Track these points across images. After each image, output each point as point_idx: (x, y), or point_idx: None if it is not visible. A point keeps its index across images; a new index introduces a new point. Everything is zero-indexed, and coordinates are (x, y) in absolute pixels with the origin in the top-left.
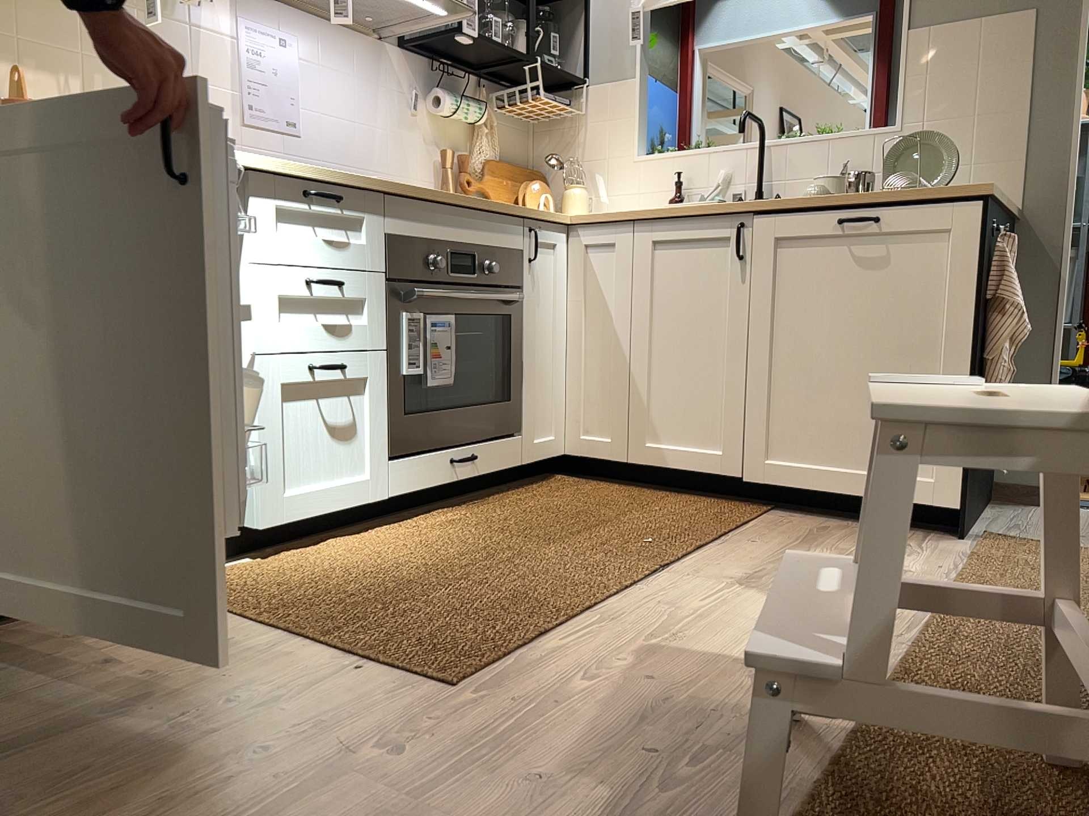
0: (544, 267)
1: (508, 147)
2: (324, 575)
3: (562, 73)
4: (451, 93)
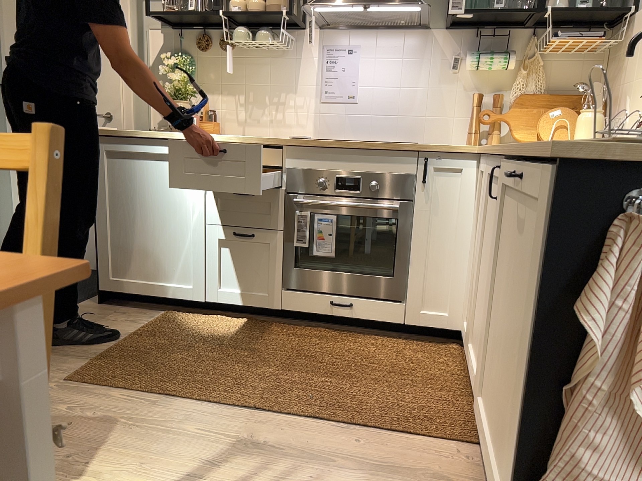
0: (444, 189)
1: (565, 80)
2: (192, 329)
3: (584, 13)
4: (470, 56)
